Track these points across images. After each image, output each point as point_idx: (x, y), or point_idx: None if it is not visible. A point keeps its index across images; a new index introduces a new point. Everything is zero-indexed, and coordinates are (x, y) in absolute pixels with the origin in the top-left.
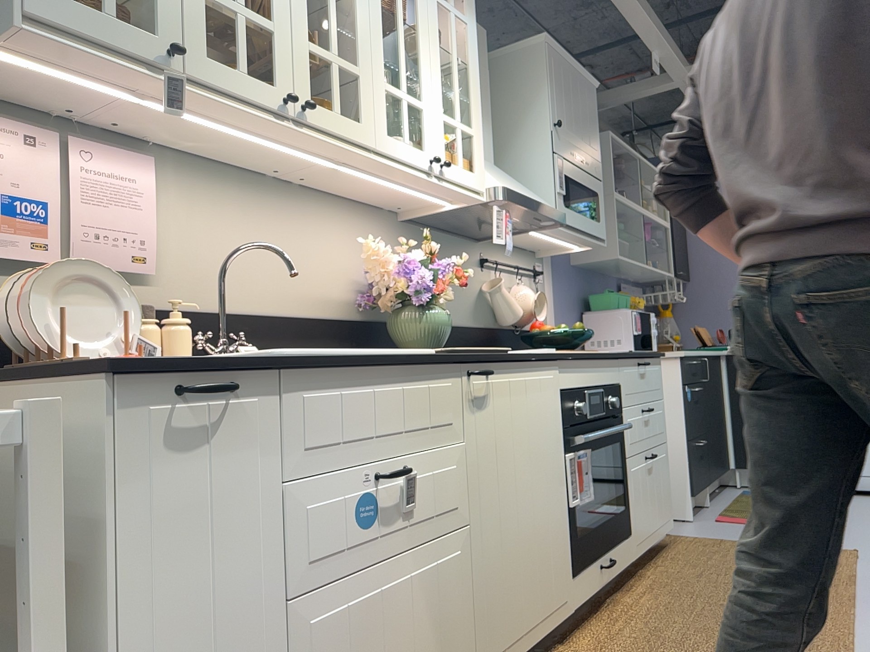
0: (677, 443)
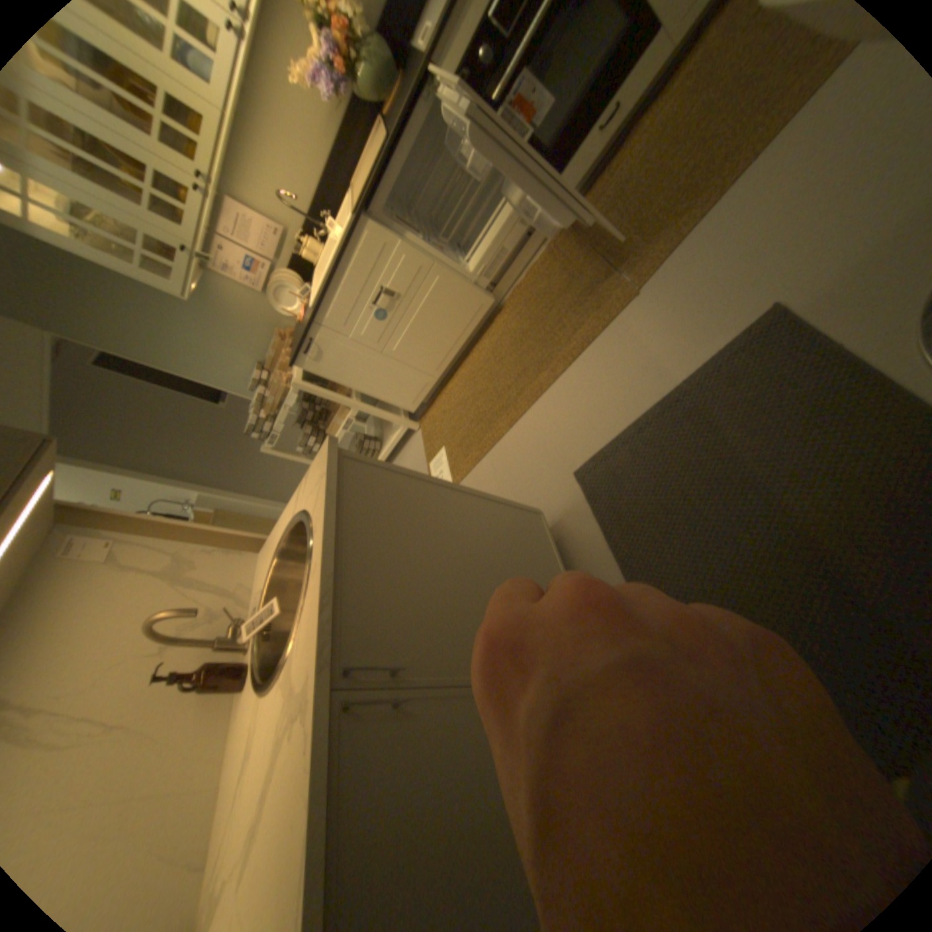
0: None
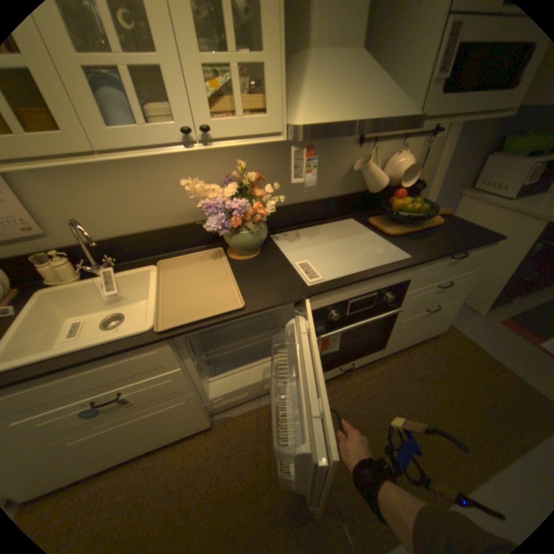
0: (502, 275)
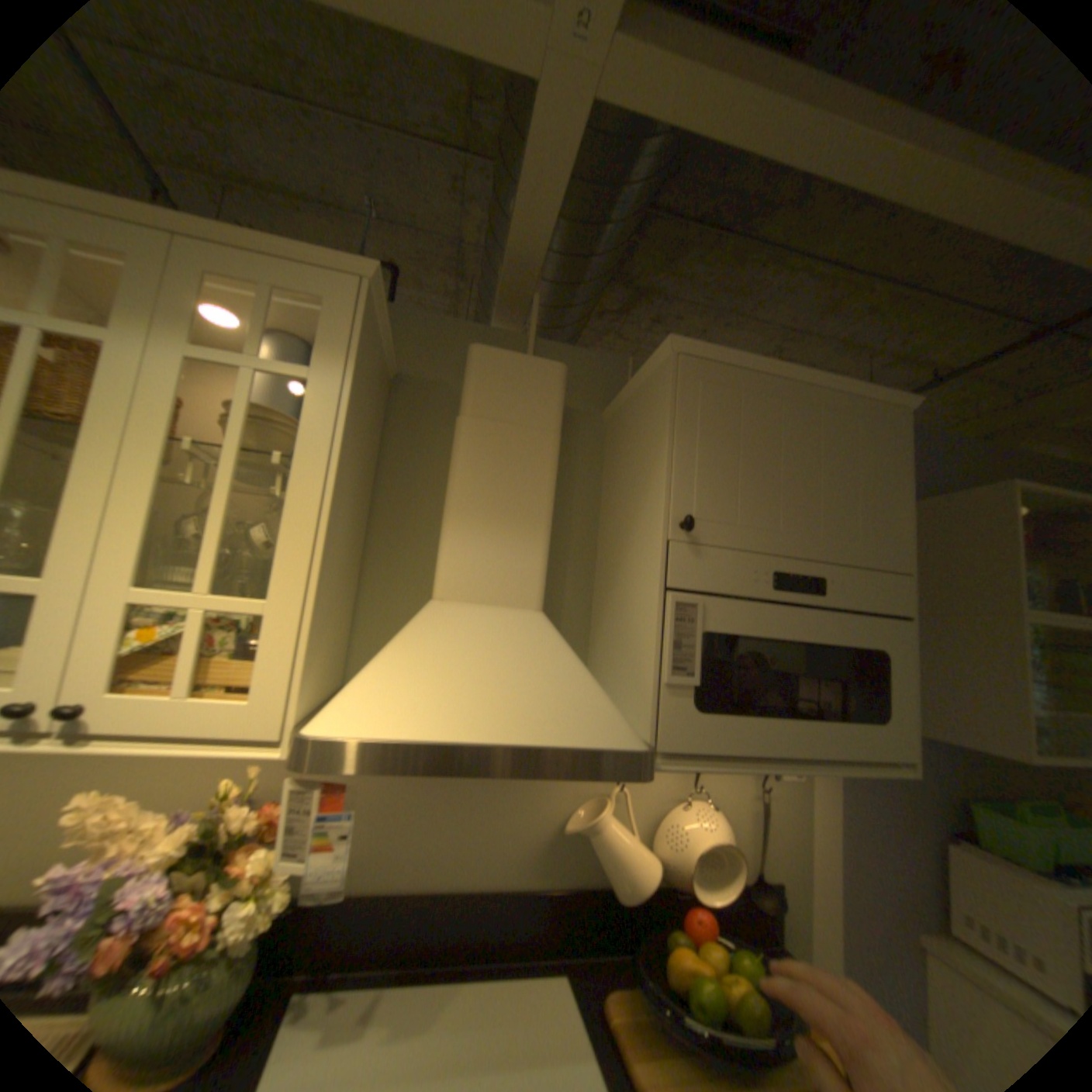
0: None
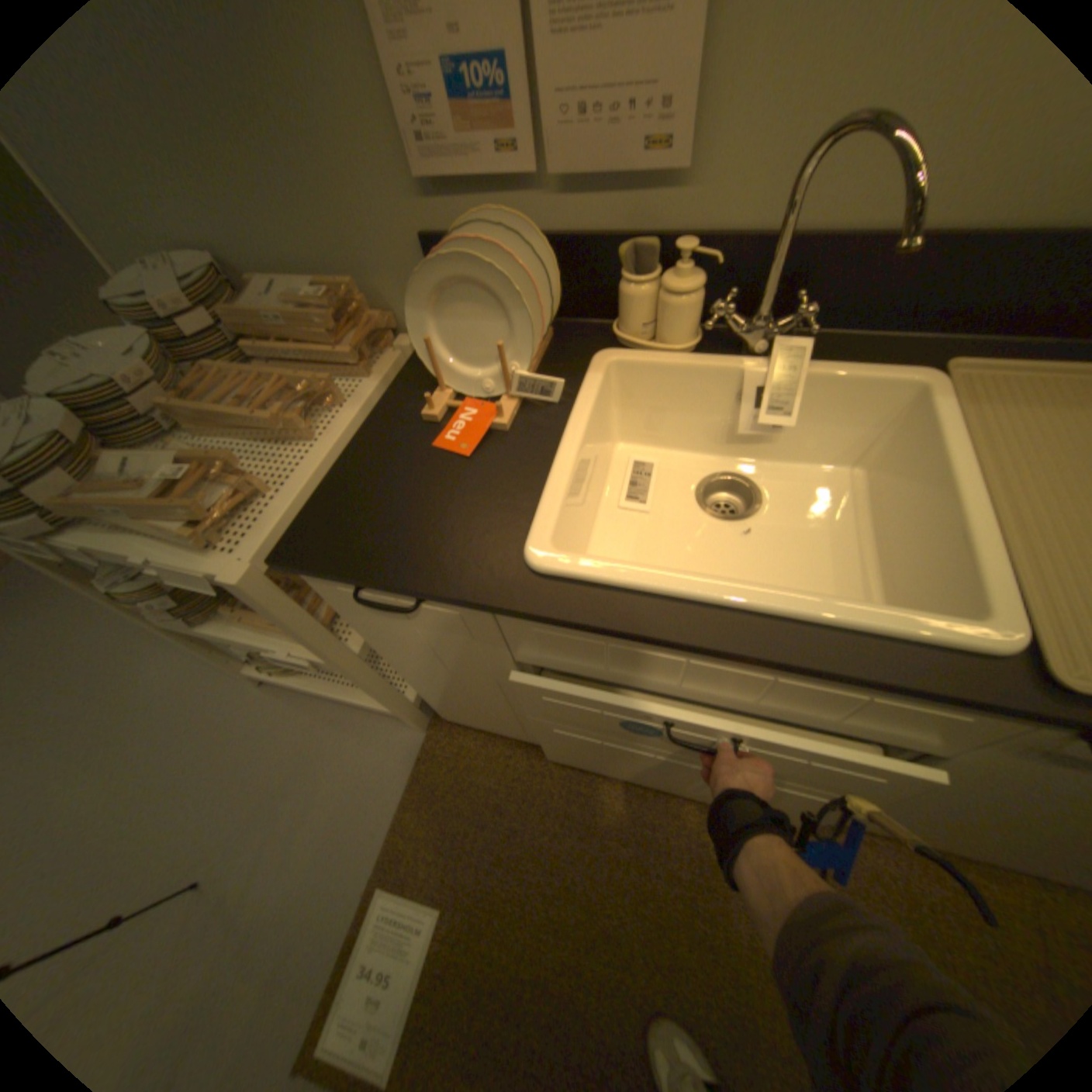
0: None
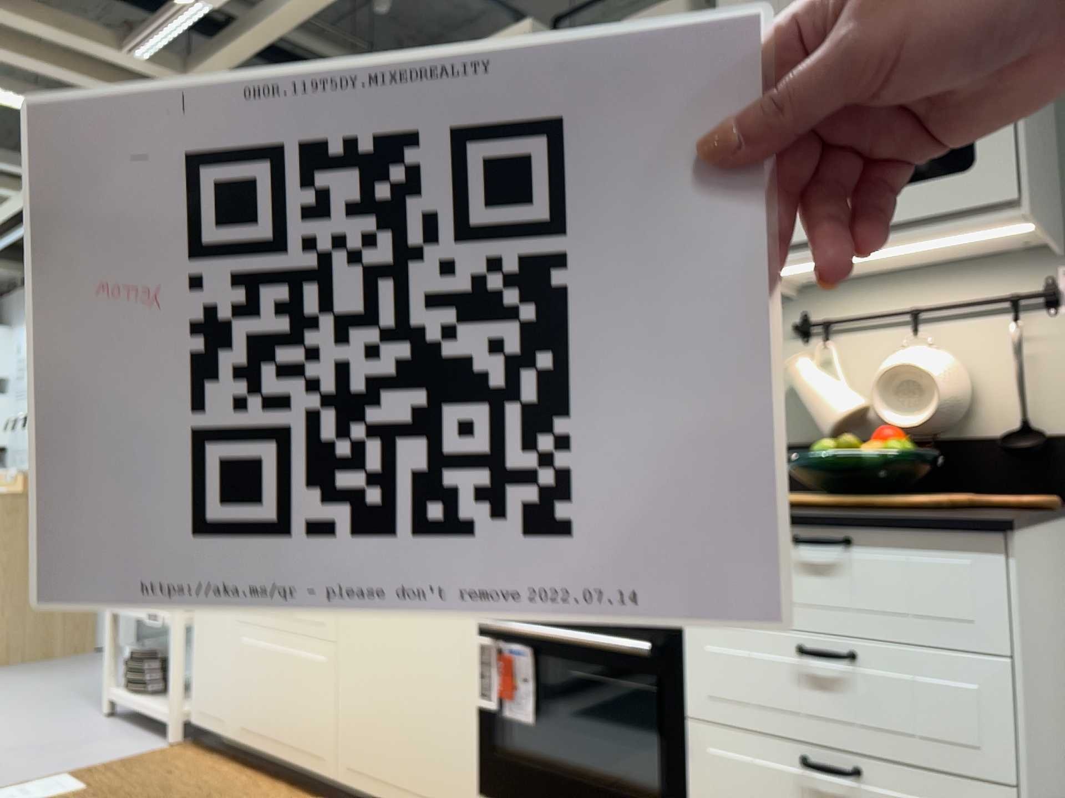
0: None
